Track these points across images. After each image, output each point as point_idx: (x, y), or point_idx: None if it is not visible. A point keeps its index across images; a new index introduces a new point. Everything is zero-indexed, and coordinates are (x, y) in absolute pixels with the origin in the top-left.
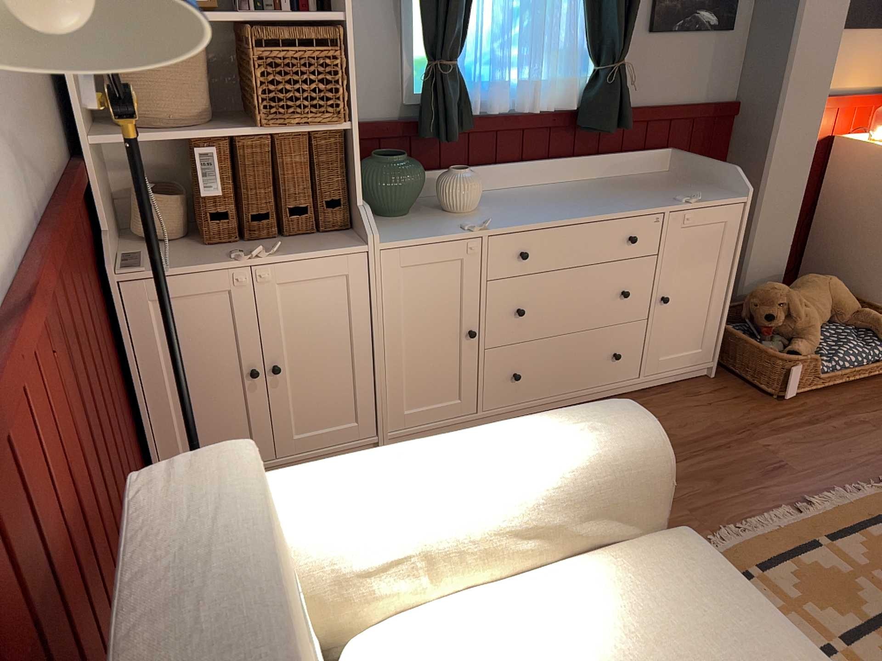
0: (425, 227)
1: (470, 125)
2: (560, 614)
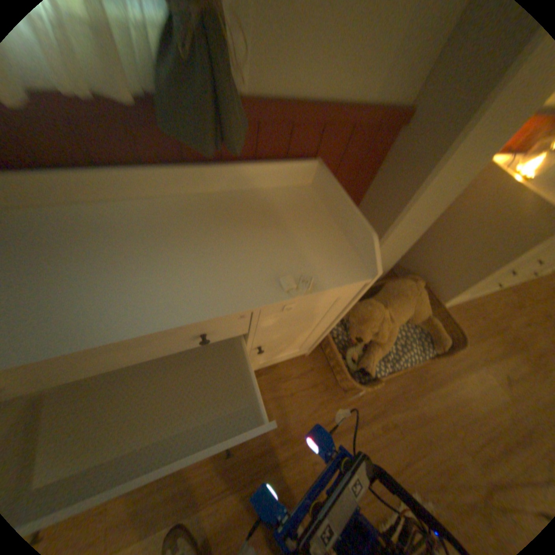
0: None
1: None
2: None
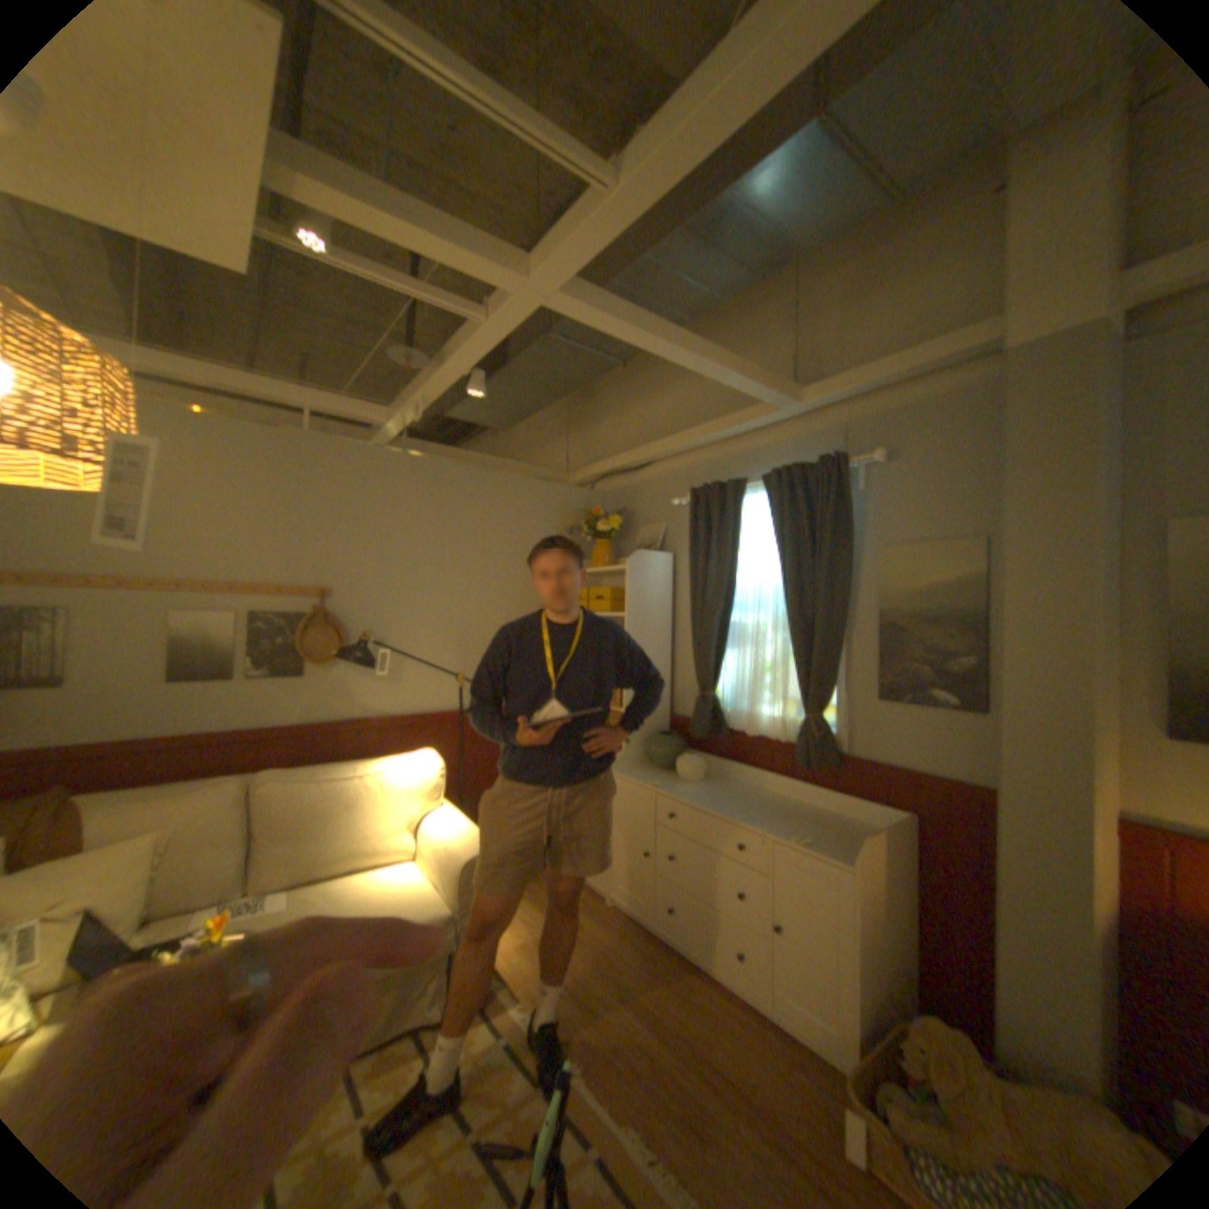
0: (646, 777)
1: (725, 734)
2: (400, 884)
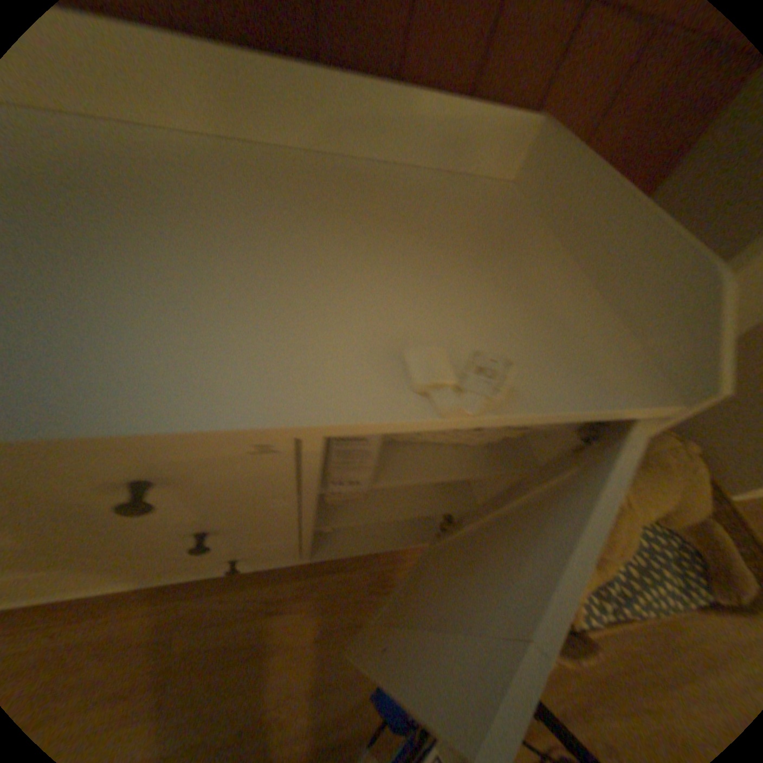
0: None
1: None
2: None
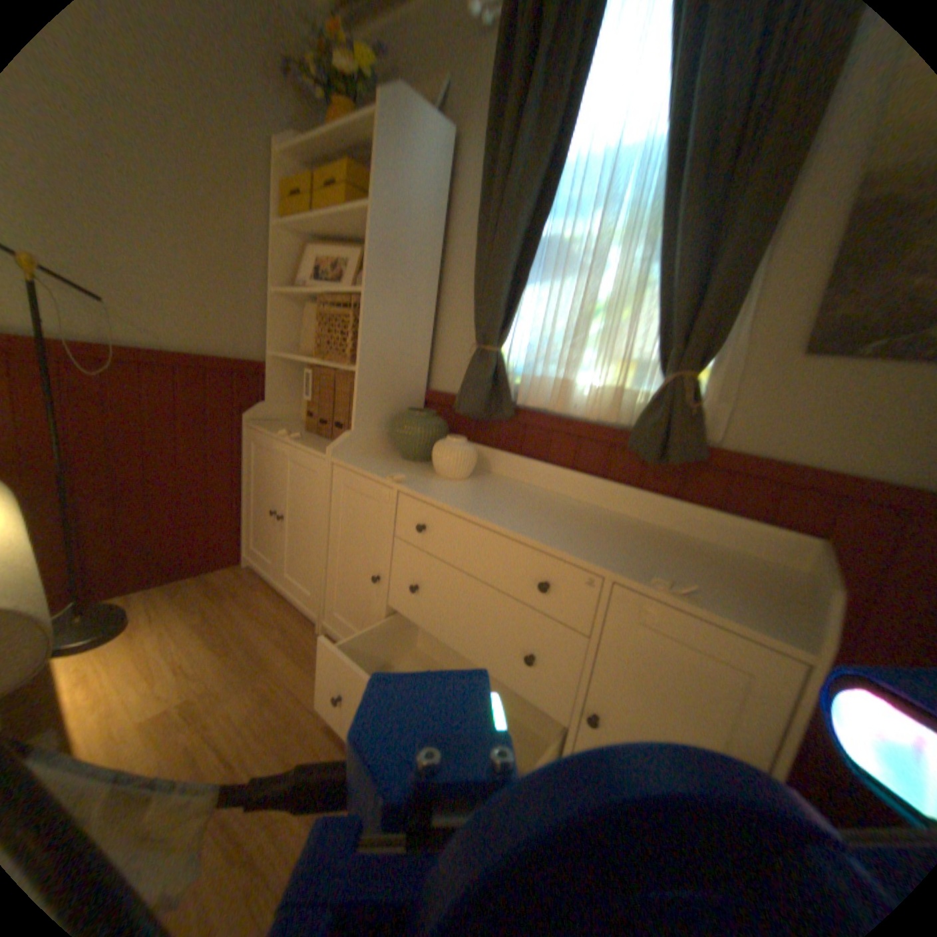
0: (387, 467)
1: (512, 412)
2: None
